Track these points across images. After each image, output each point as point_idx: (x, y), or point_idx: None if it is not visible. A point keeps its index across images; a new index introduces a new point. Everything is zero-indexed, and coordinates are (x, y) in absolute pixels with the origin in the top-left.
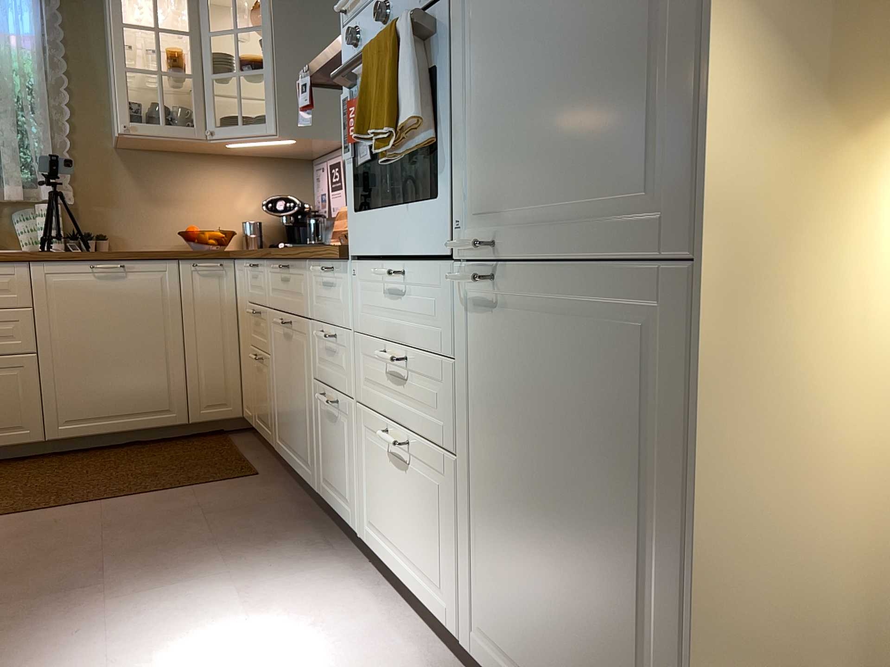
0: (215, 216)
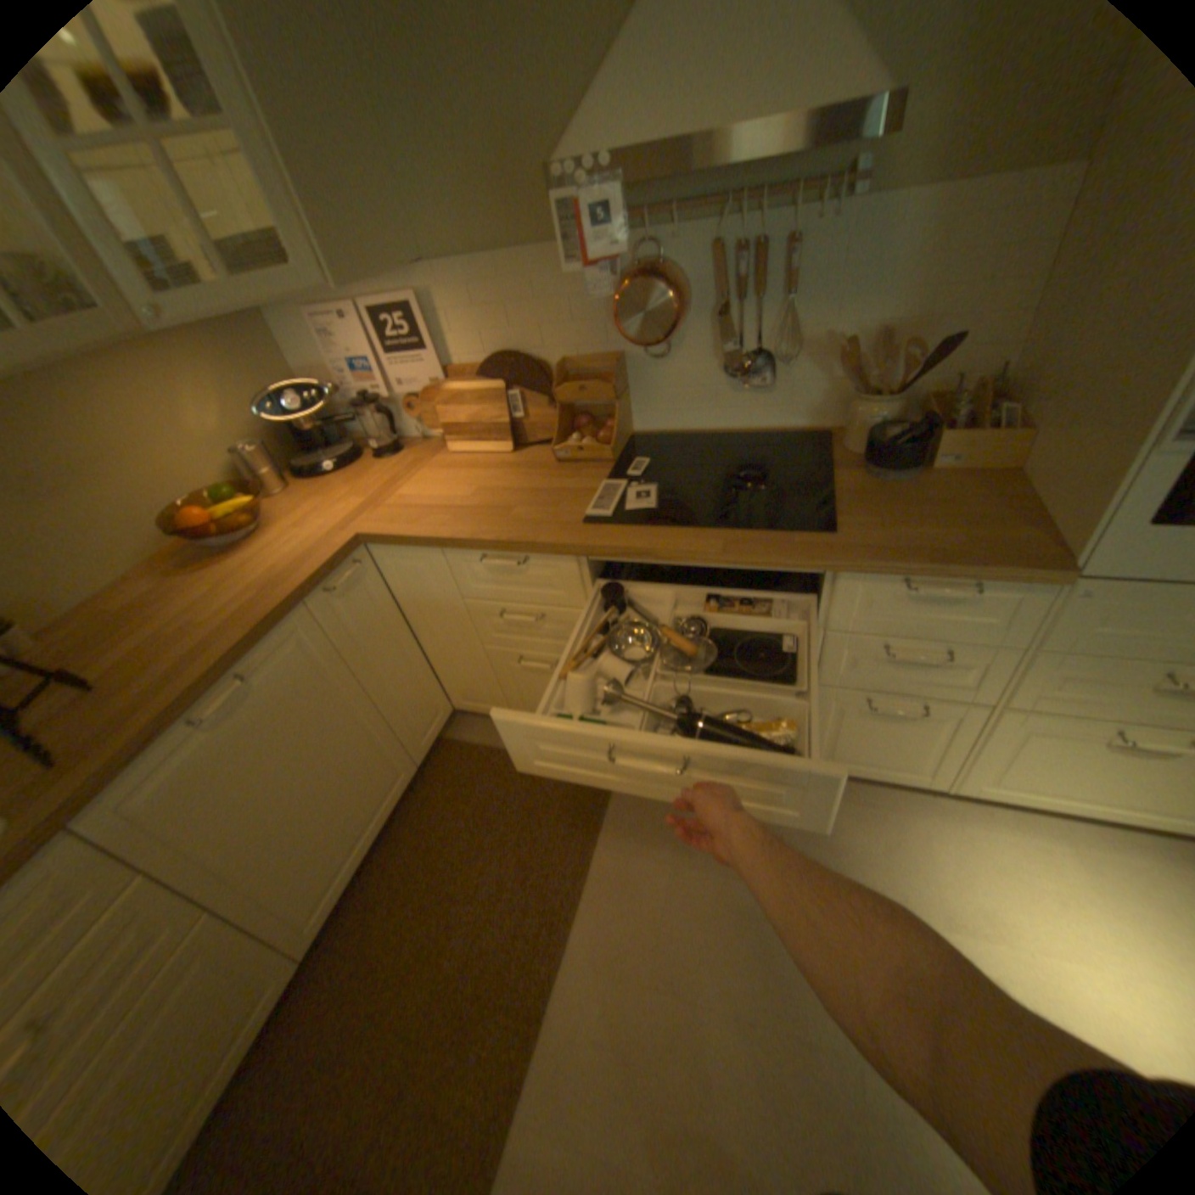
0: (169, 463)
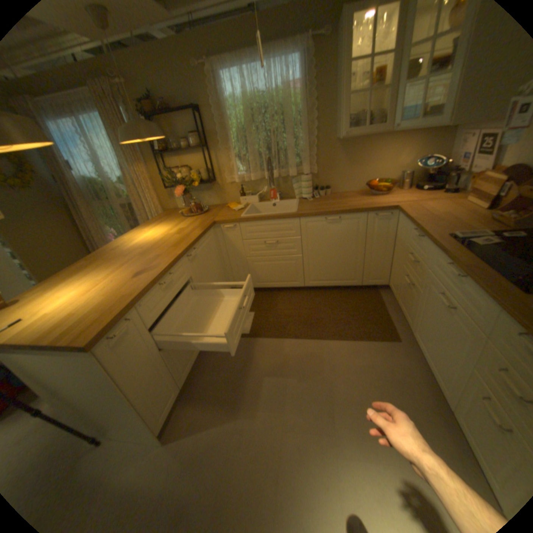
0: (385, 169)
